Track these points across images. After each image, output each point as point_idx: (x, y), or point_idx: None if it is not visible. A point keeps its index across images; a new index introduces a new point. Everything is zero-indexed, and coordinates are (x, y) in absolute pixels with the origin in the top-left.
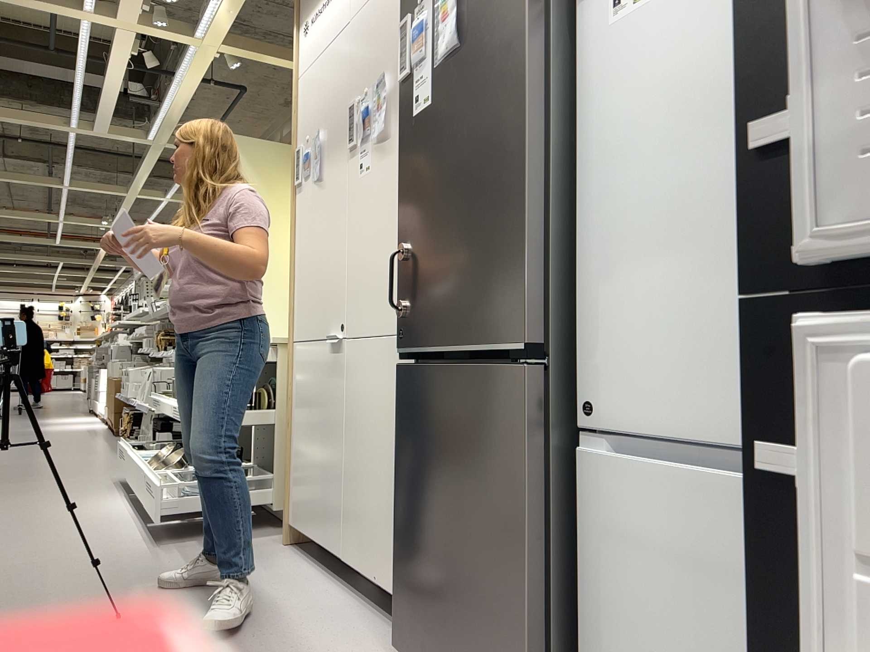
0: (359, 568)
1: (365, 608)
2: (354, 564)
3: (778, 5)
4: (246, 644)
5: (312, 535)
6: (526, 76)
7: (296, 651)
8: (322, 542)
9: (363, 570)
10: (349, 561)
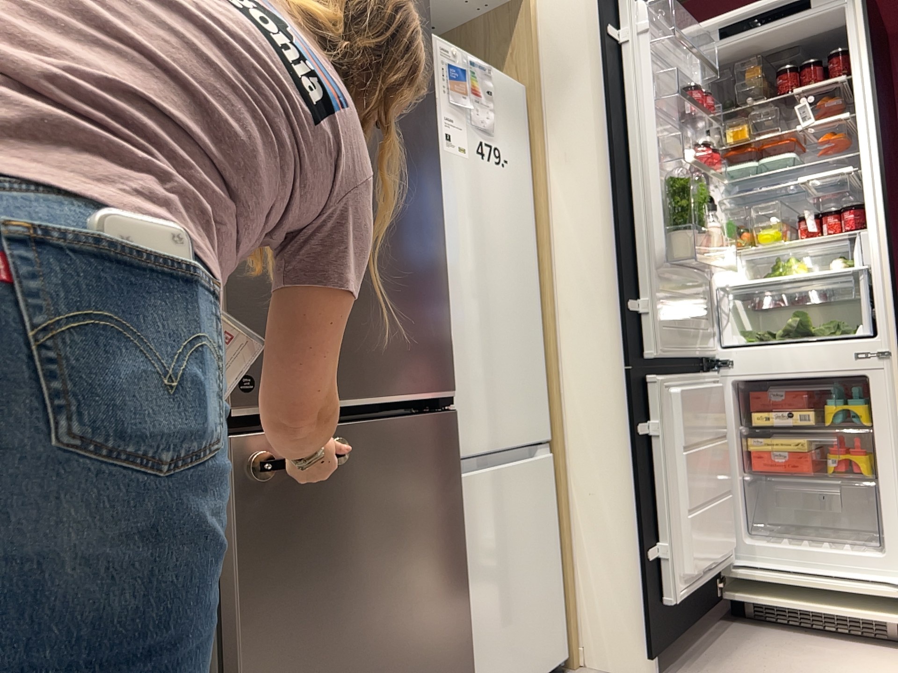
0: None
1: None
2: None
3: (627, 256)
4: None
5: None
6: (438, 153)
7: None
8: None
9: None
10: None
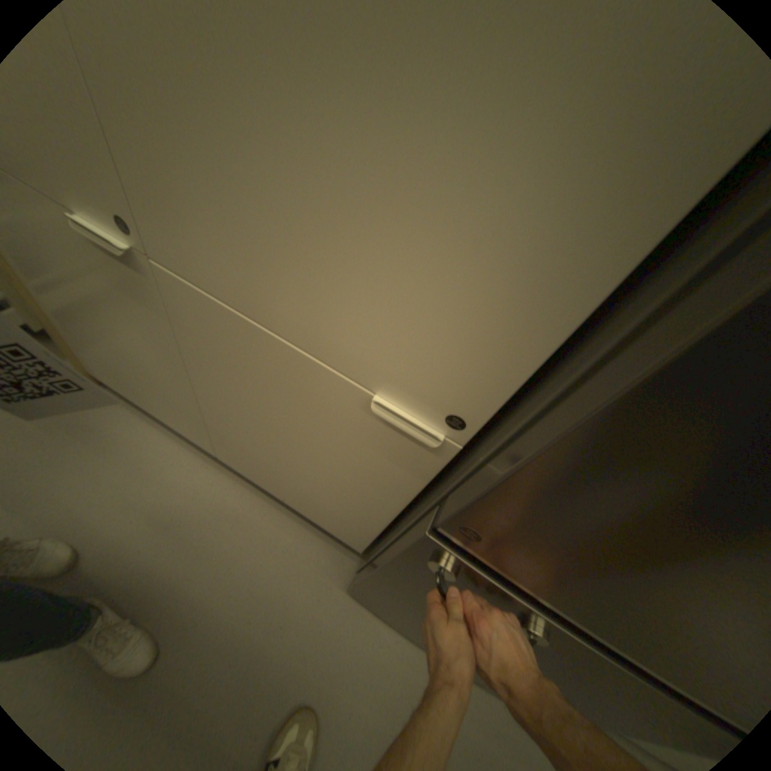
0: (253, 479)
1: (268, 502)
2: (242, 472)
3: None
4: (192, 637)
5: (147, 409)
6: None
7: (252, 621)
8: (173, 426)
9: (259, 484)
10: (232, 465)
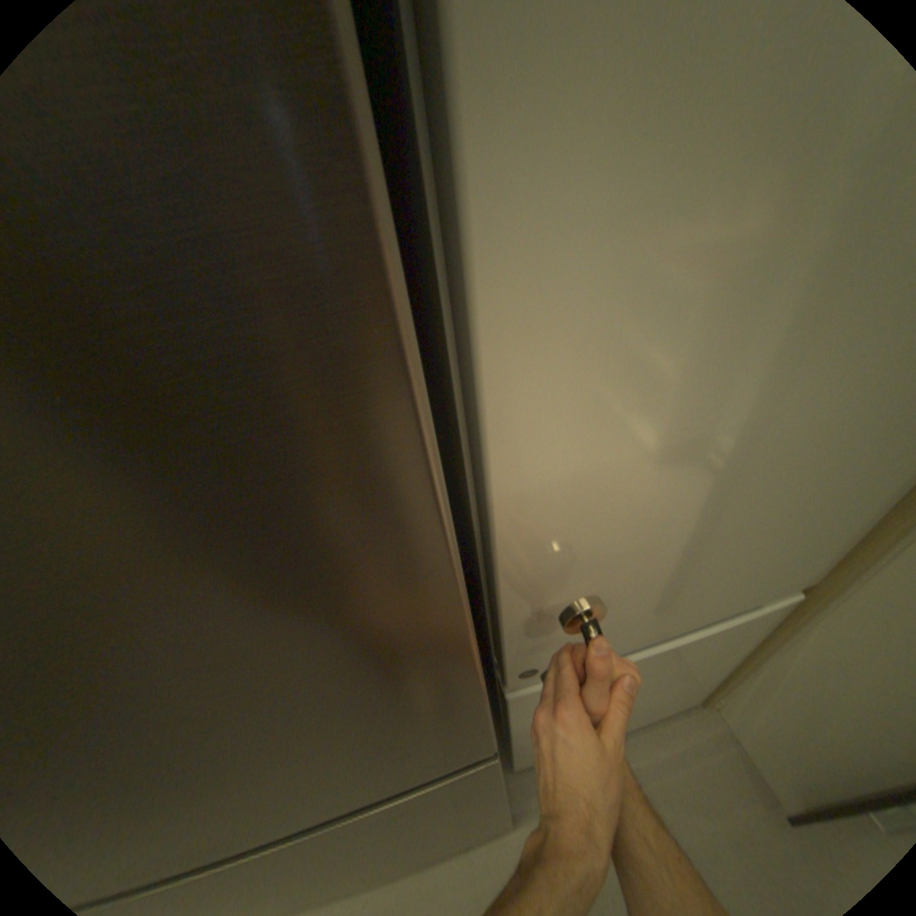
0: None
1: None
2: None
3: None
4: None
5: None
6: None
7: None
8: None
9: None
10: None
